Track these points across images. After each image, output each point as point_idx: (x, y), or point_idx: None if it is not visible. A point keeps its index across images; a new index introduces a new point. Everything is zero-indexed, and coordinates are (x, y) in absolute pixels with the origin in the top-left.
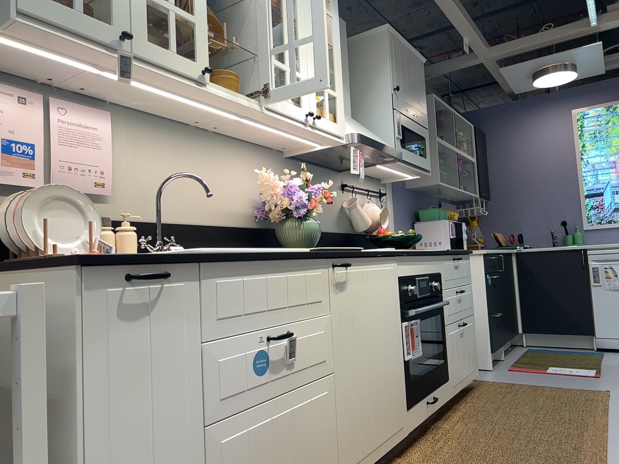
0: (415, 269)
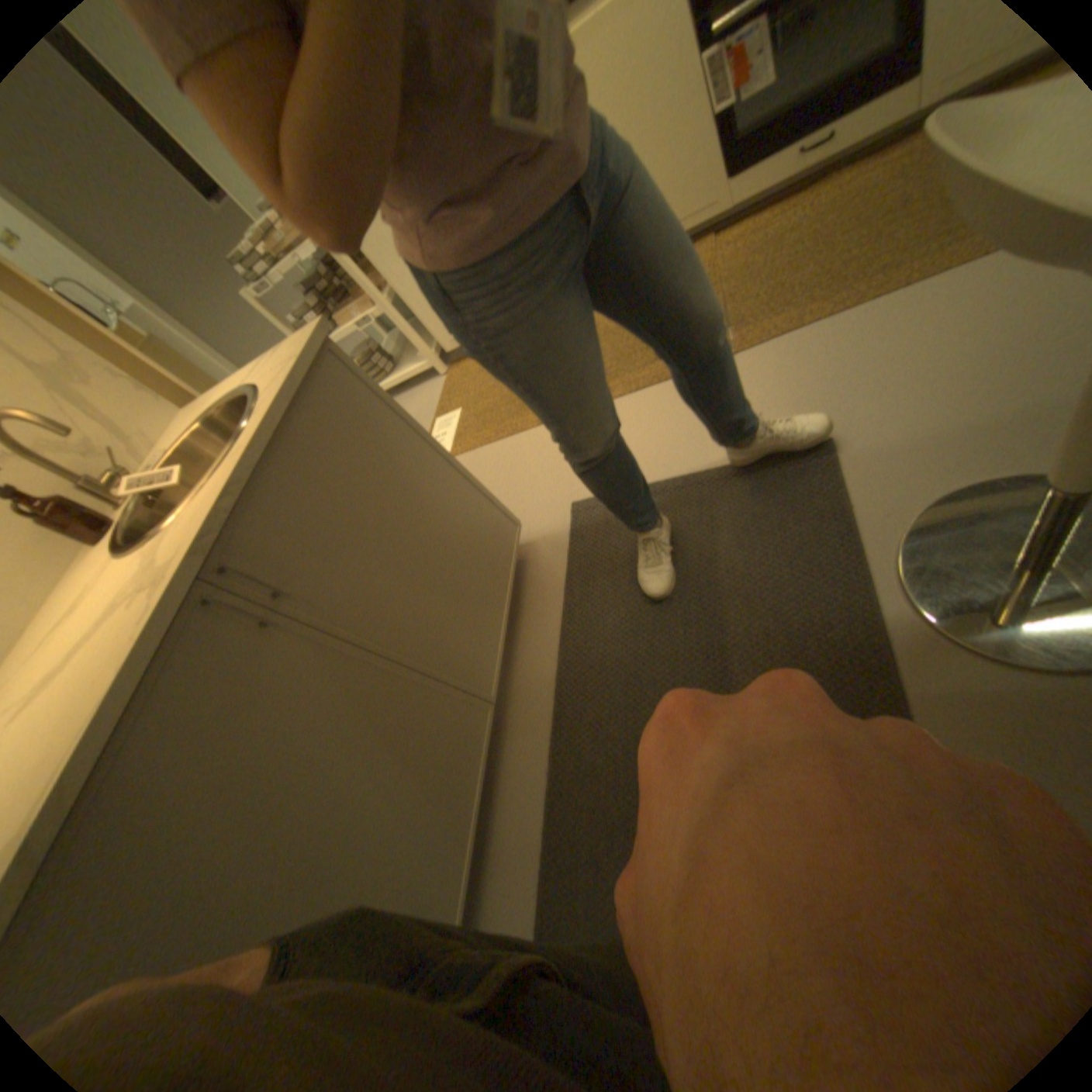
0: None
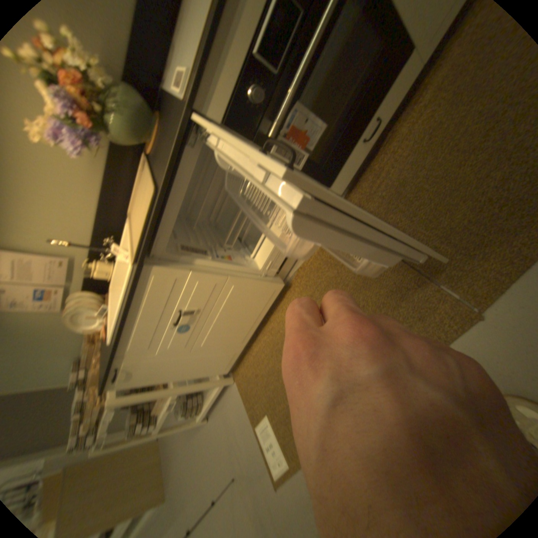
0: (240, 46)
